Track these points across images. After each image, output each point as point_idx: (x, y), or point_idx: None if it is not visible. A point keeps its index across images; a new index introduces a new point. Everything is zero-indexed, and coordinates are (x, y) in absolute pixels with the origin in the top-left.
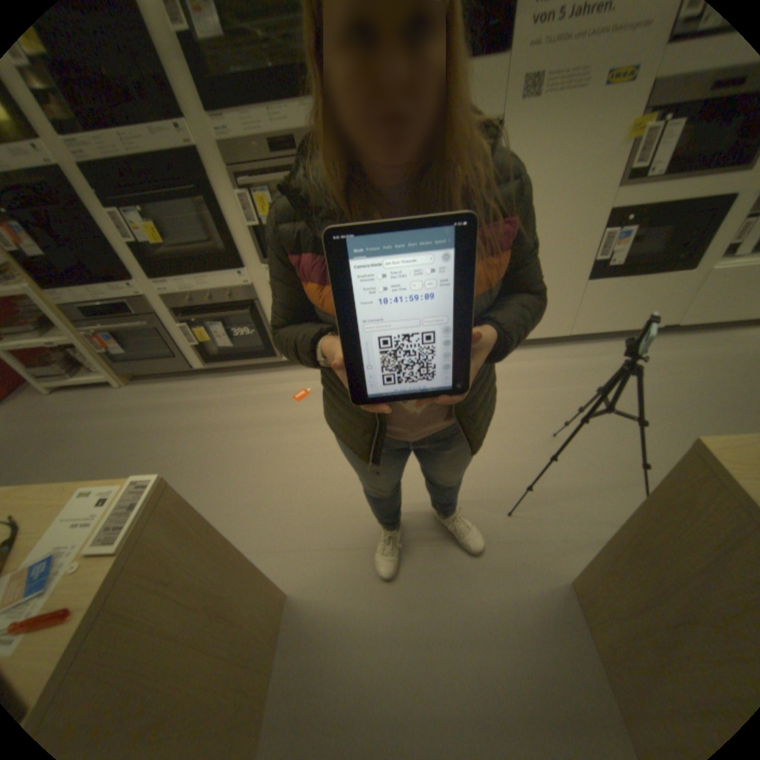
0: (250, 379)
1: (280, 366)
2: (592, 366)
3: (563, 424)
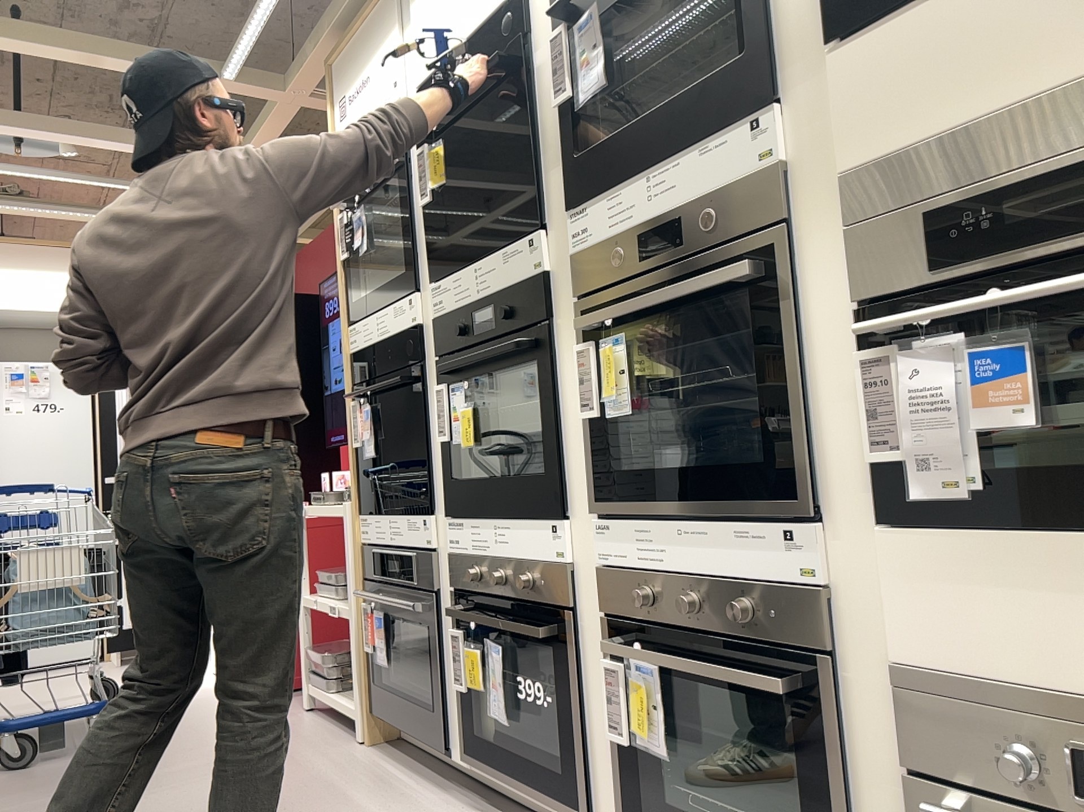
0: None
1: None
2: None
3: None
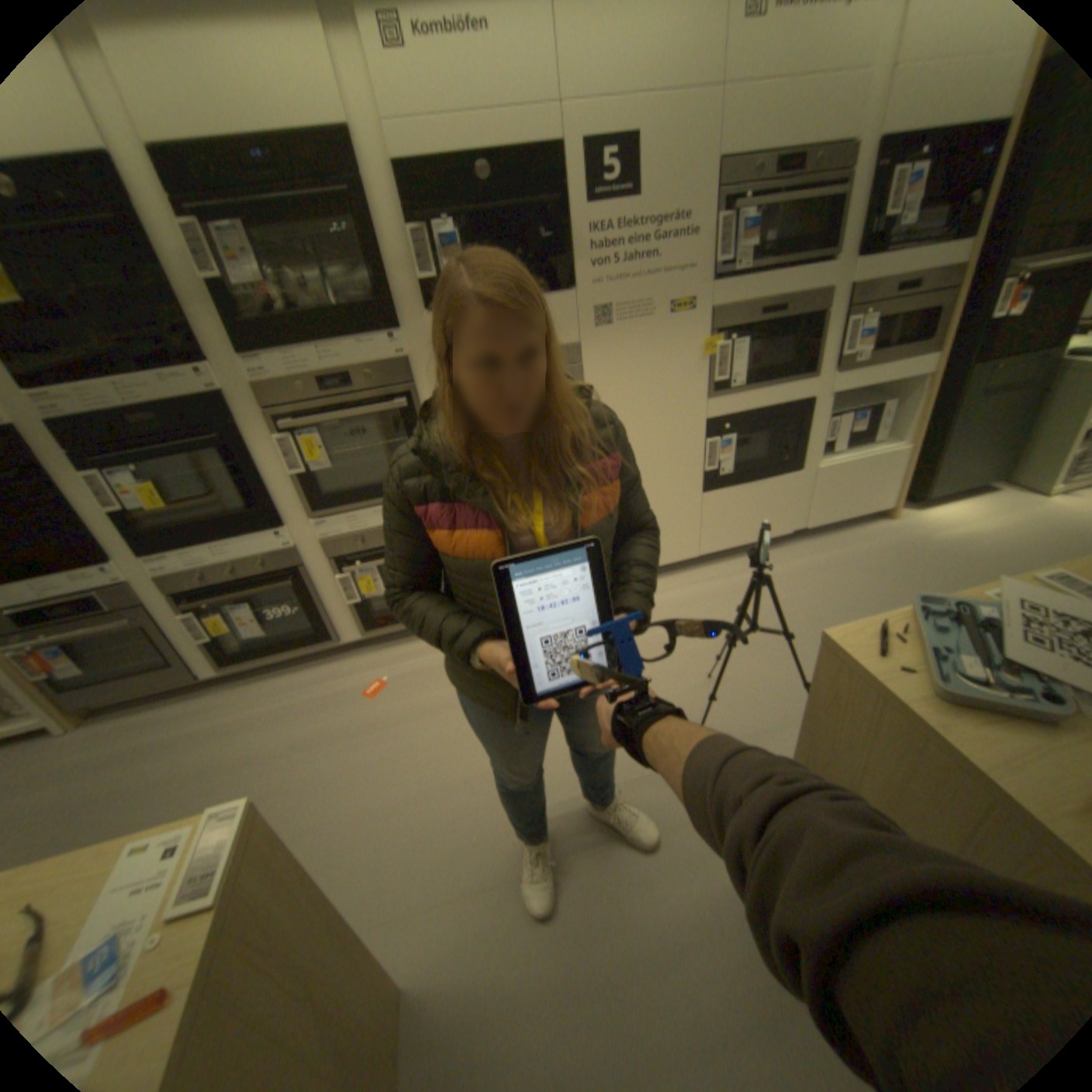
0: (291, 680)
1: (335, 653)
2: (731, 588)
3: (715, 662)
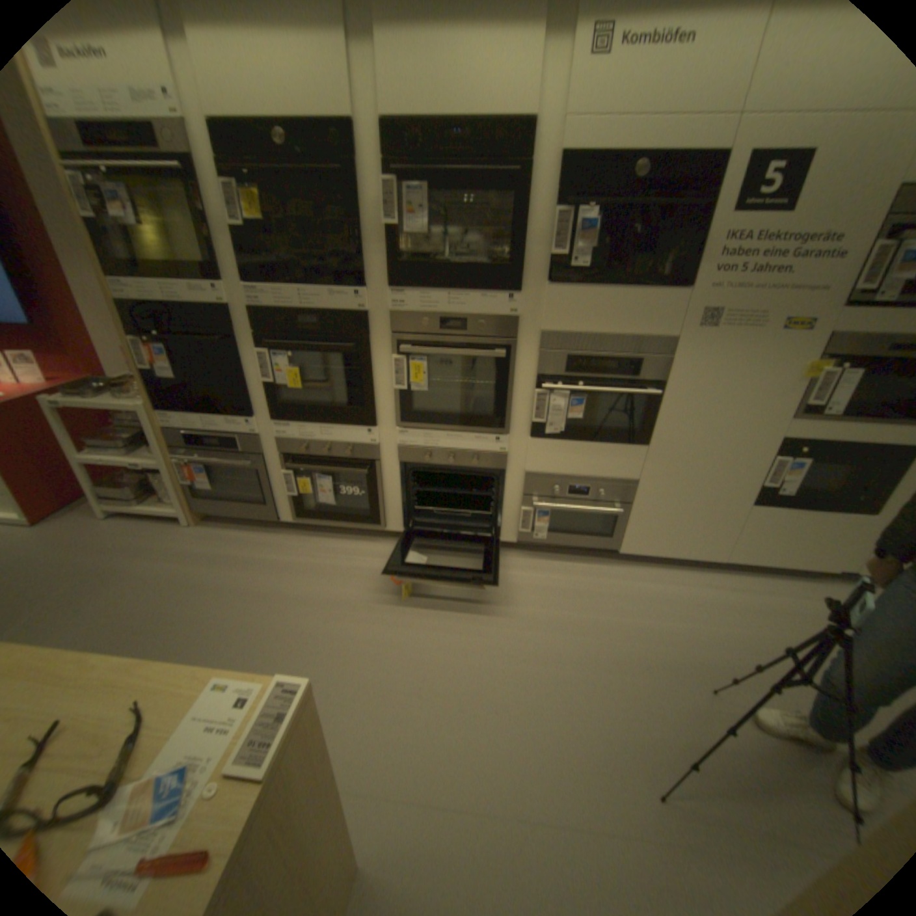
0: (343, 545)
1: (380, 535)
2: (756, 605)
3: (725, 678)
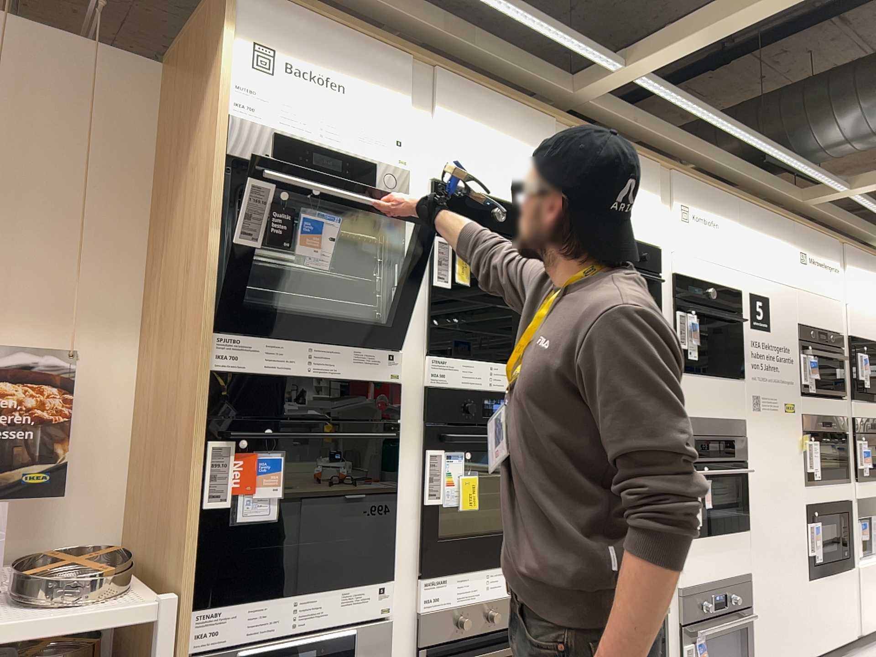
0: None
1: None
2: None
3: None
